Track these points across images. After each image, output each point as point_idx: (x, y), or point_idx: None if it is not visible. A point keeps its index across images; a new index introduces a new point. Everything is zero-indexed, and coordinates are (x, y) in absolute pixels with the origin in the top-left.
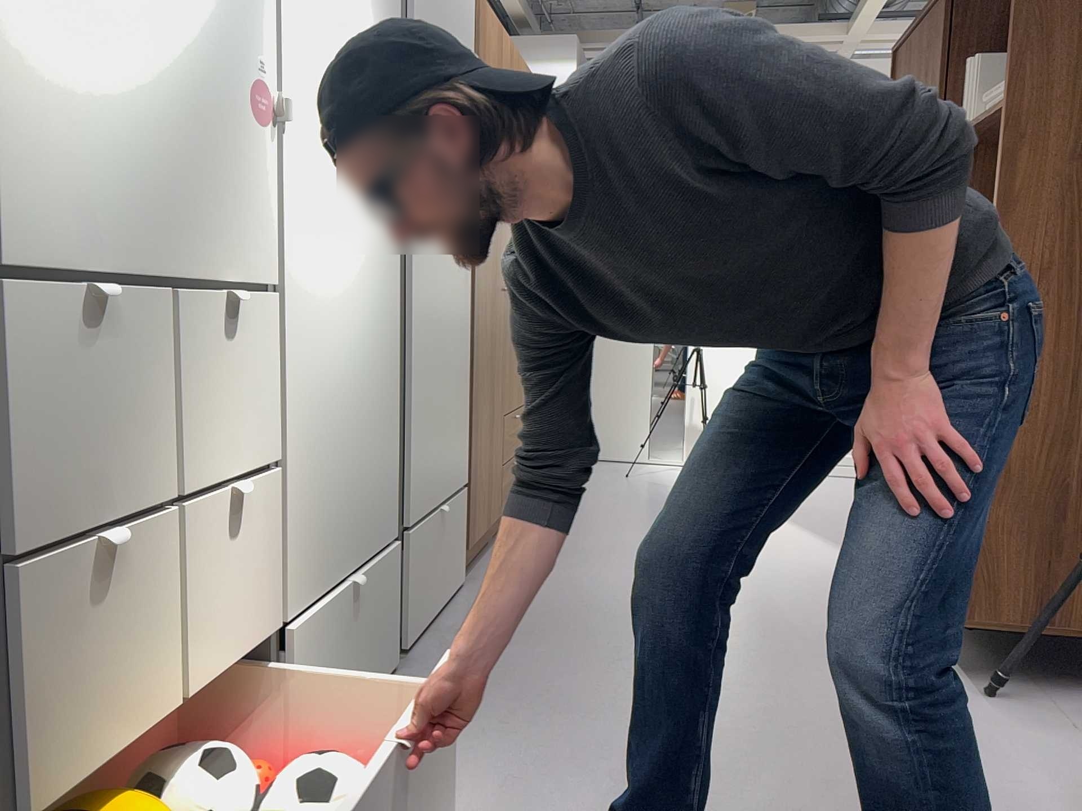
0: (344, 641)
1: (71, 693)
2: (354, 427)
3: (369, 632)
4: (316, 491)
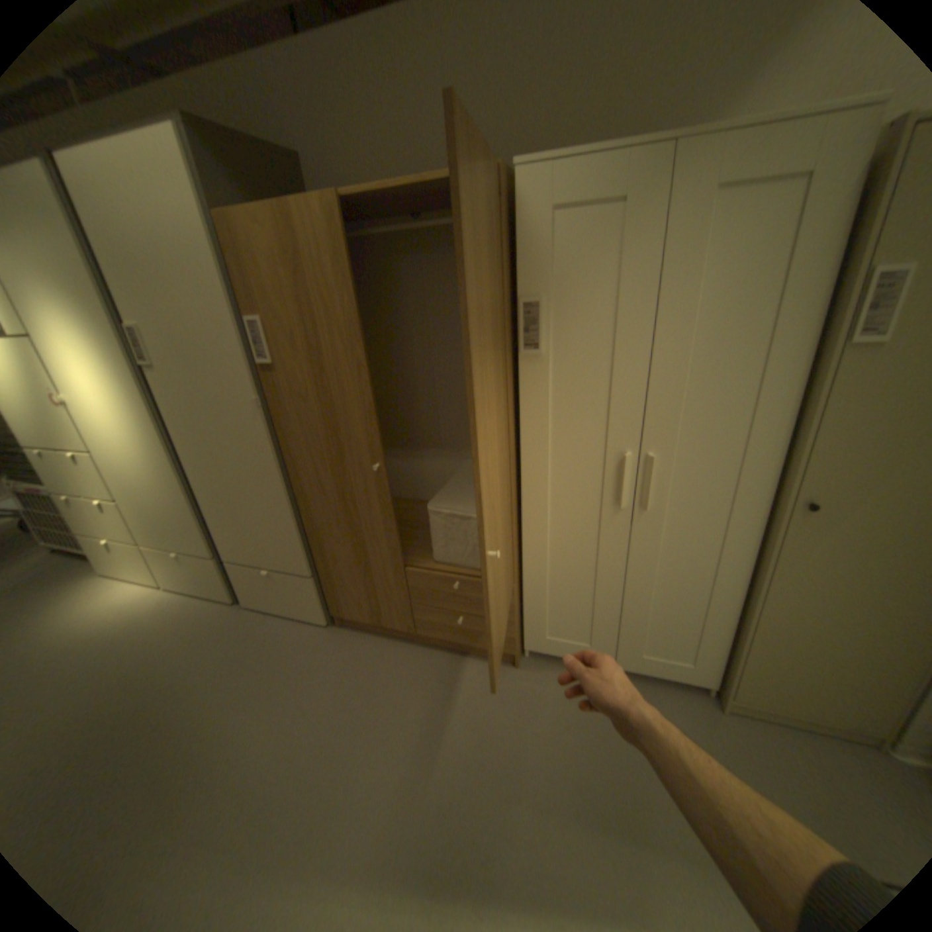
0: (184, 572)
1: (81, 522)
2: (162, 506)
3: (205, 581)
4: (146, 519)
